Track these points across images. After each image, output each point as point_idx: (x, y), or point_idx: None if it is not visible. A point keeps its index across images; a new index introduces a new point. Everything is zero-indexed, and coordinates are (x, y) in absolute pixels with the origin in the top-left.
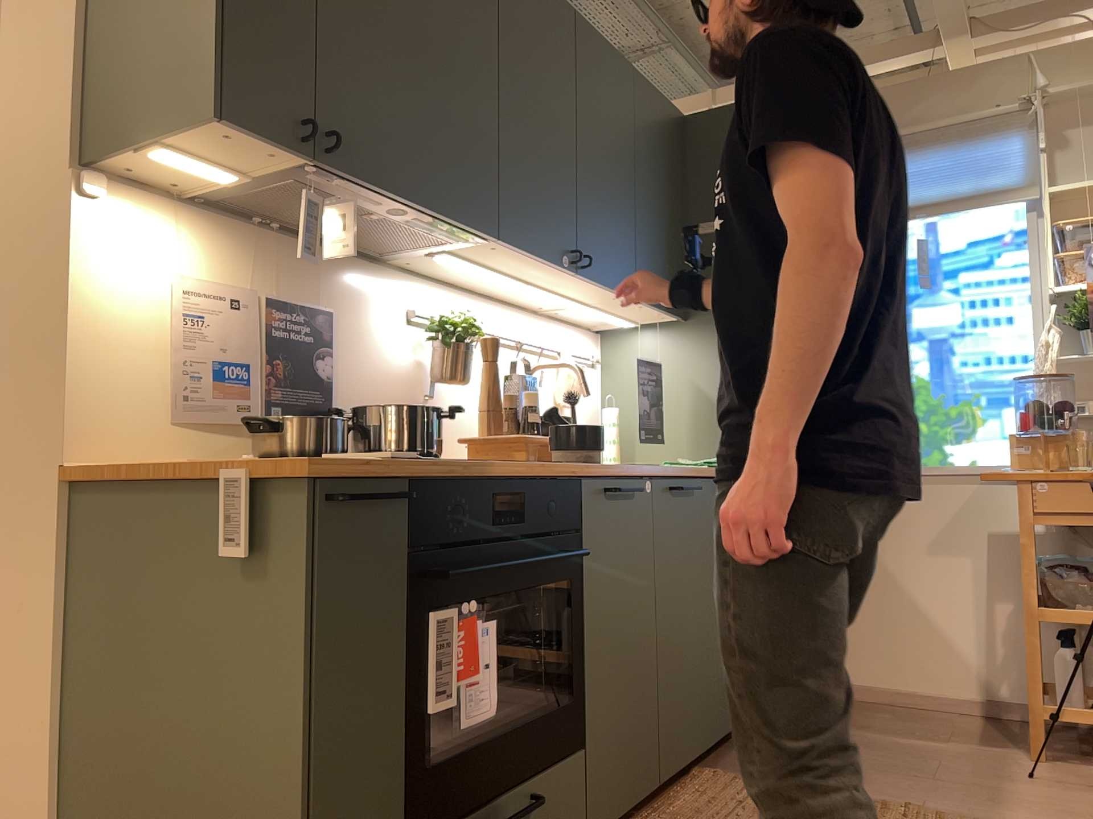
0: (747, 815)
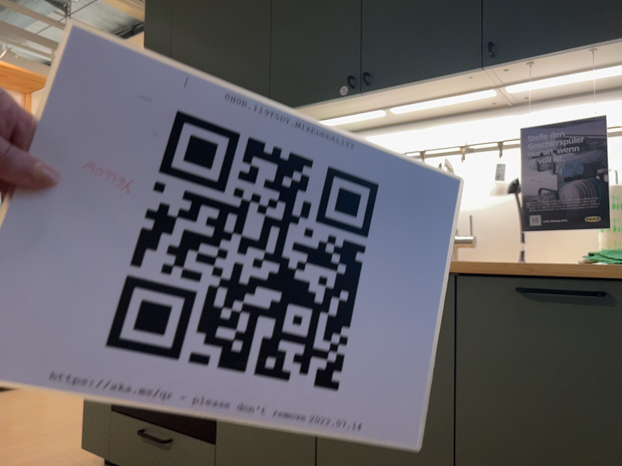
0: None
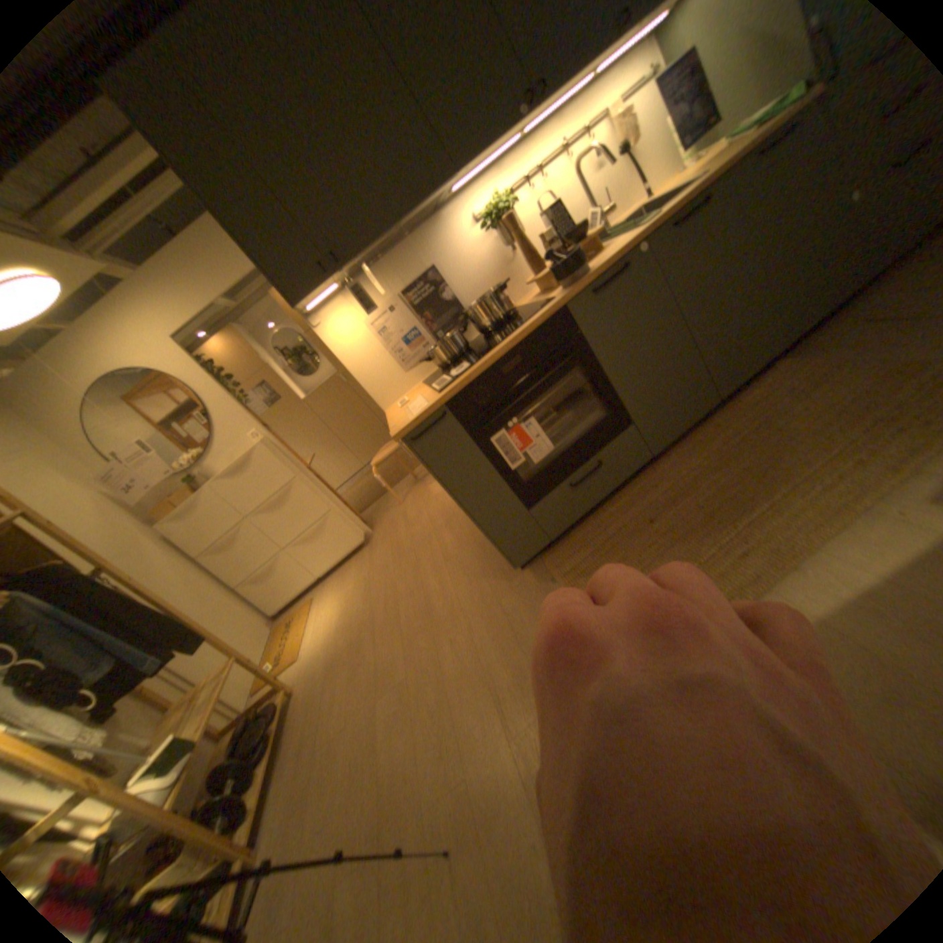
0: (787, 400)
